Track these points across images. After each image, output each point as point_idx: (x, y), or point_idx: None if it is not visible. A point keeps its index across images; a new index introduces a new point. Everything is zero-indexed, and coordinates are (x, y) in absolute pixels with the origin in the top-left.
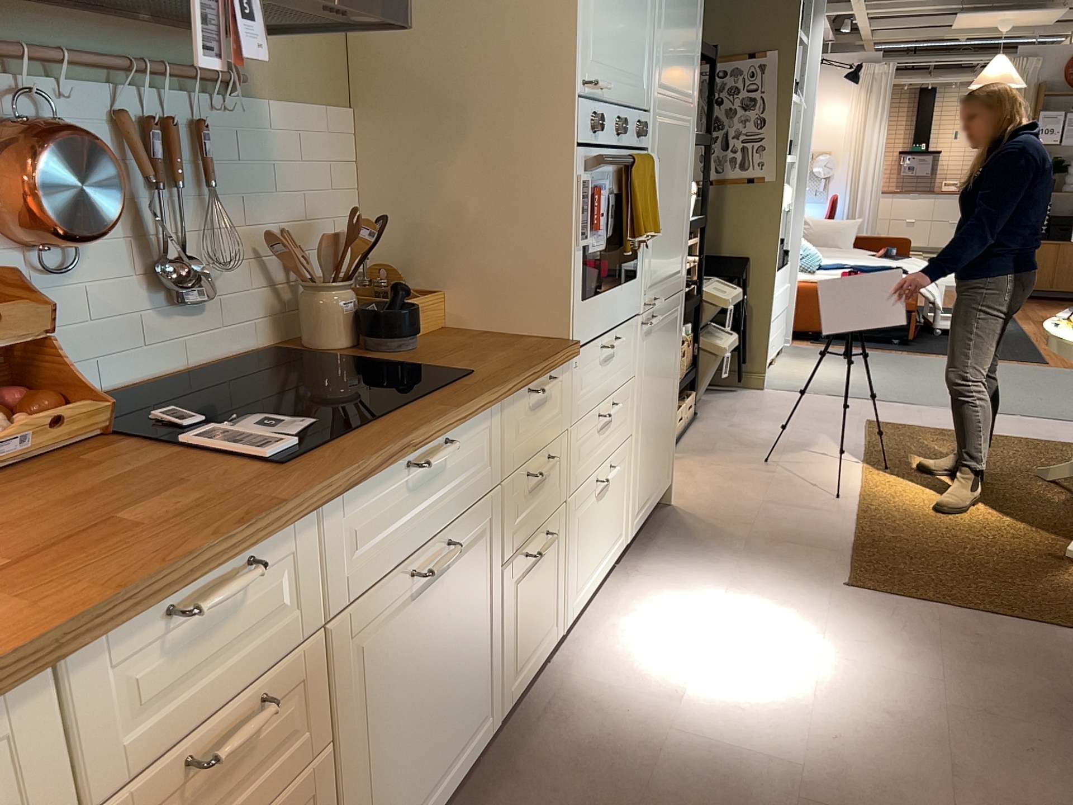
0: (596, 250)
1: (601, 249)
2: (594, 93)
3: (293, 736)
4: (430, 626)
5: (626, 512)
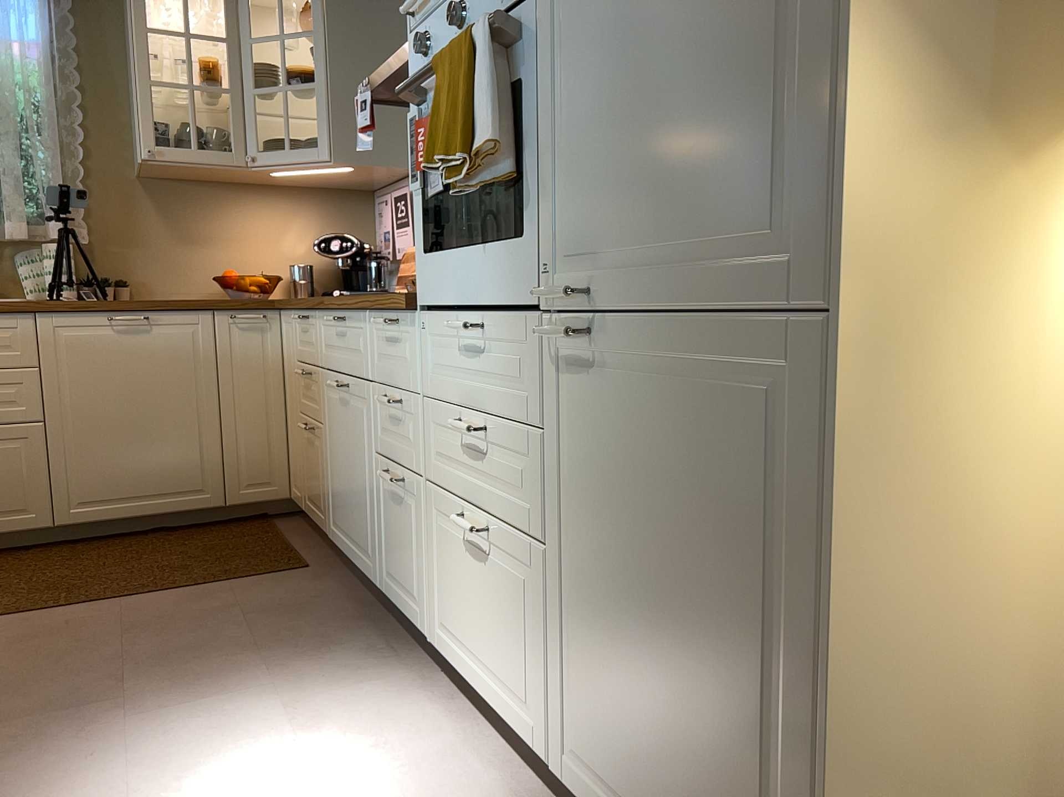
0: (436, 191)
1: (440, 188)
2: (426, 5)
3: (316, 403)
4: (344, 429)
5: (544, 701)
